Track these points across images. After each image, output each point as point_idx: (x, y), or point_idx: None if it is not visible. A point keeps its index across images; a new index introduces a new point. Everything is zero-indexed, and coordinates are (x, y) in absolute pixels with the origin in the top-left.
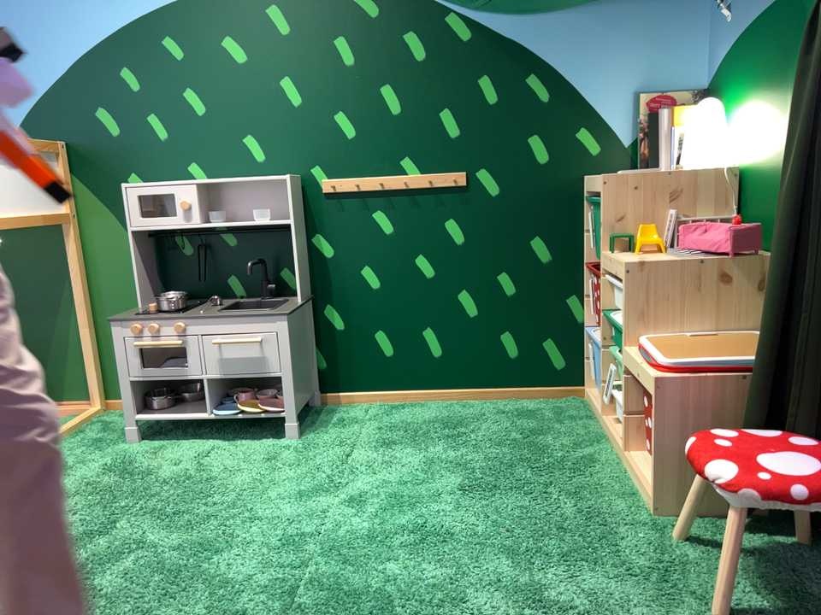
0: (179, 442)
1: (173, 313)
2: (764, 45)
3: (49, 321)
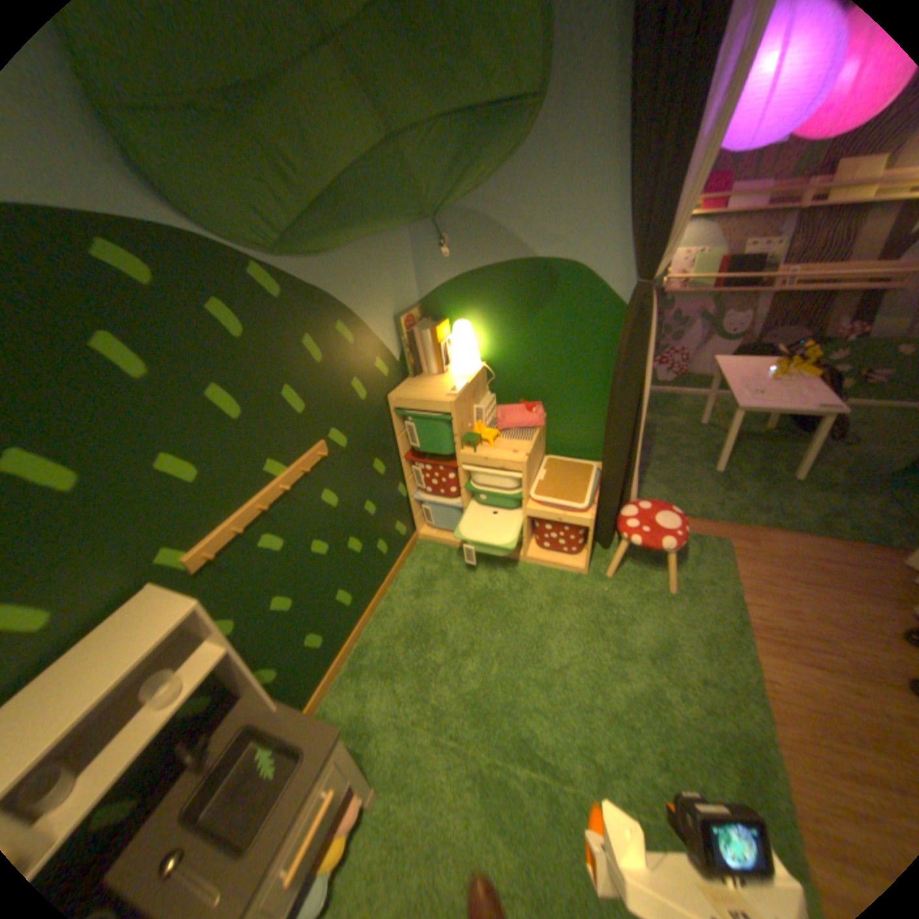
0: None
1: None
2: (504, 288)
3: None
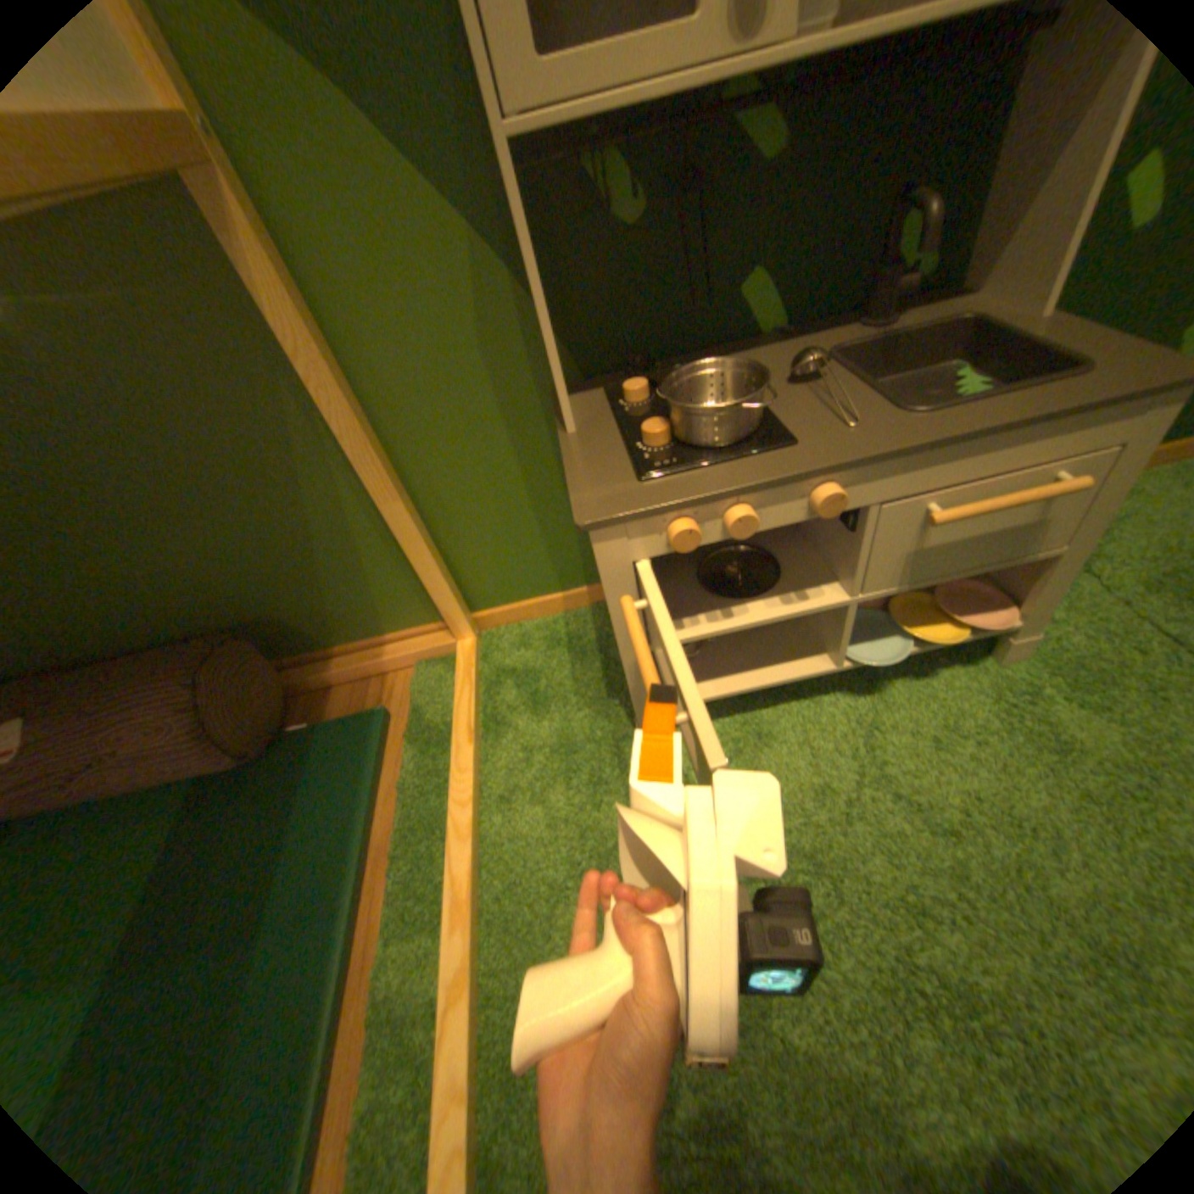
0: (751, 715)
1: (754, 448)
2: None
3: (286, 501)
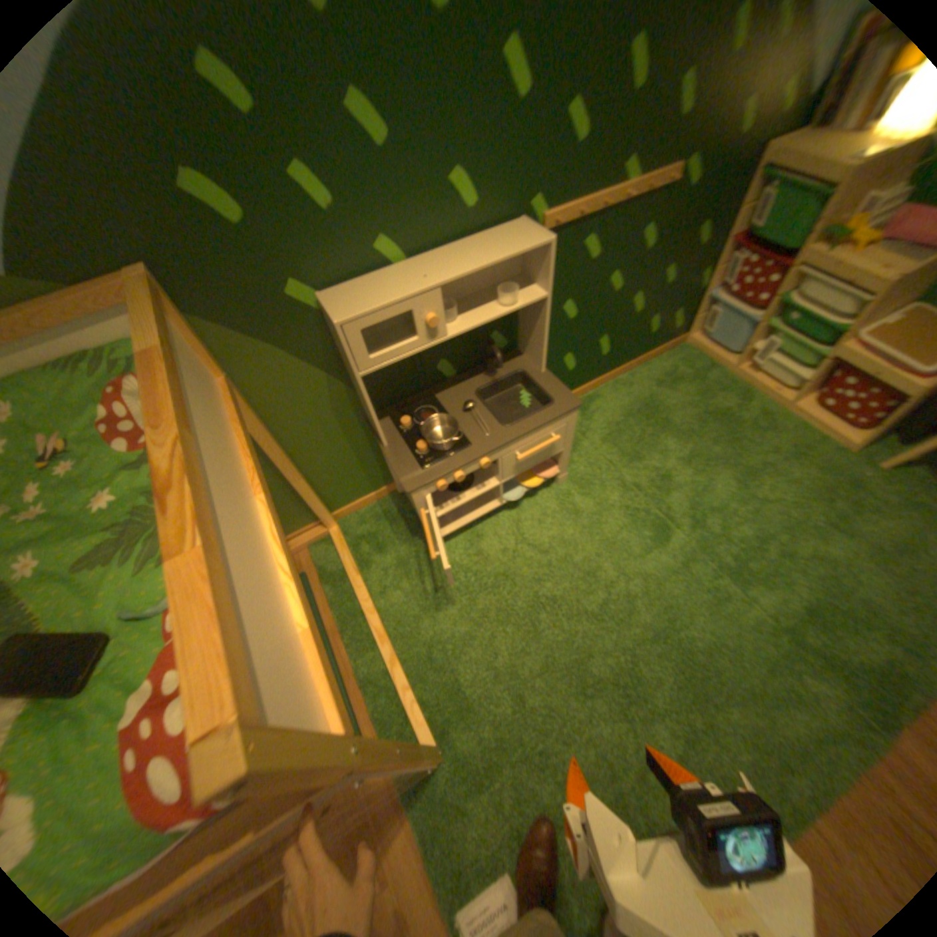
0: (473, 529)
1: (457, 447)
2: None
3: None
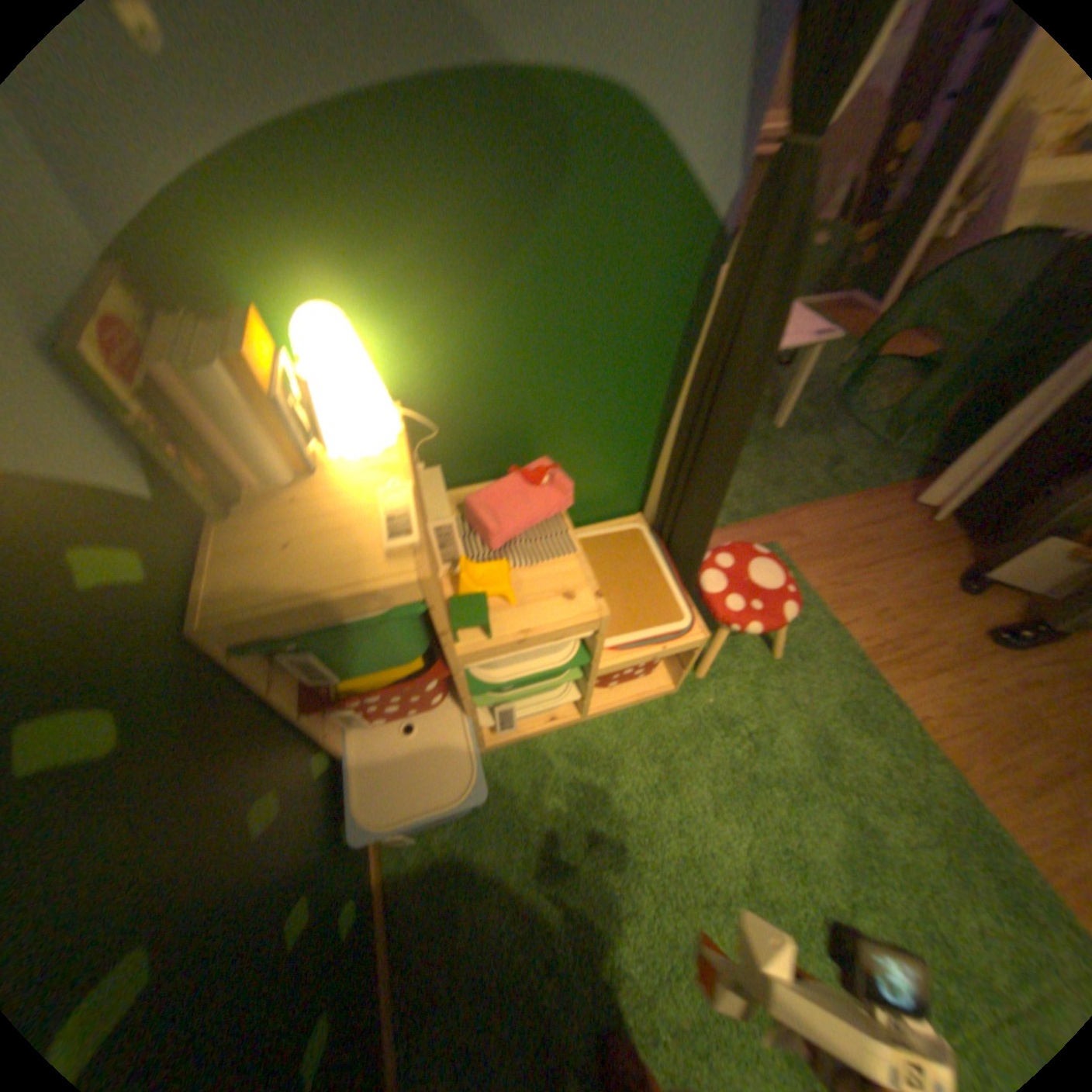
0: None
1: None
2: (419, 173)
3: None
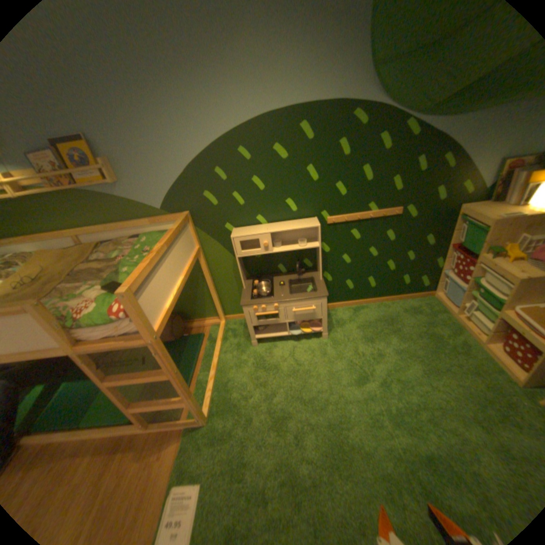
0: (274, 343)
1: (268, 297)
2: None
3: (194, 291)
